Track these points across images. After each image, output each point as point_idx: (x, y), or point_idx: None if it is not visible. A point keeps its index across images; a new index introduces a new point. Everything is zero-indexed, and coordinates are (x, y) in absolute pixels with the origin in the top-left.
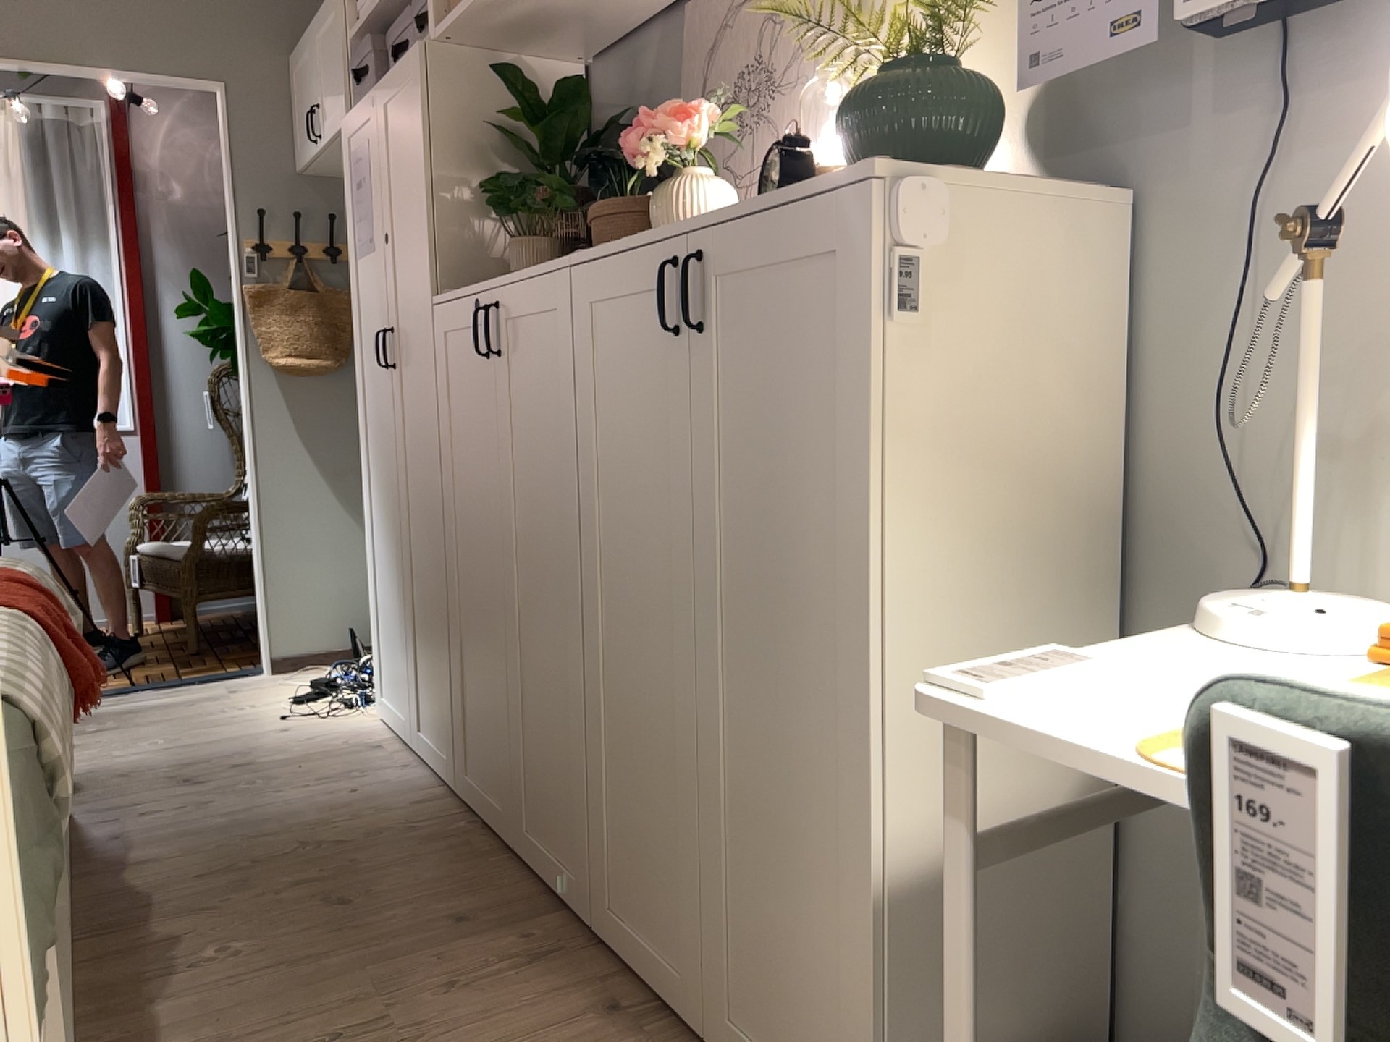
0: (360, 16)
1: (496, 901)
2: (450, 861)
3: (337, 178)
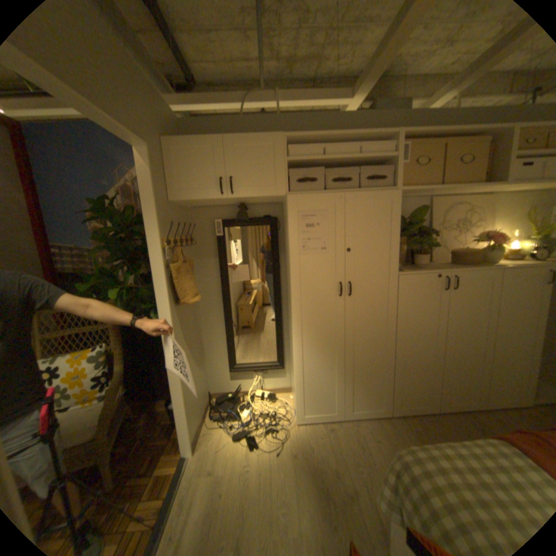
0: (289, 153)
1: (465, 424)
2: (440, 428)
3: (177, 206)
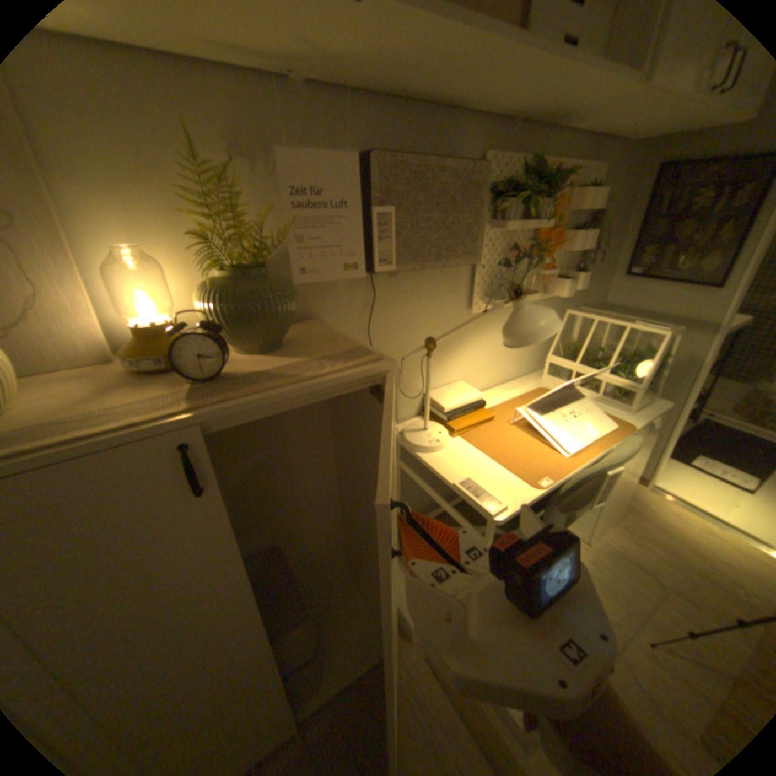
0: None
1: None
2: None
3: None
